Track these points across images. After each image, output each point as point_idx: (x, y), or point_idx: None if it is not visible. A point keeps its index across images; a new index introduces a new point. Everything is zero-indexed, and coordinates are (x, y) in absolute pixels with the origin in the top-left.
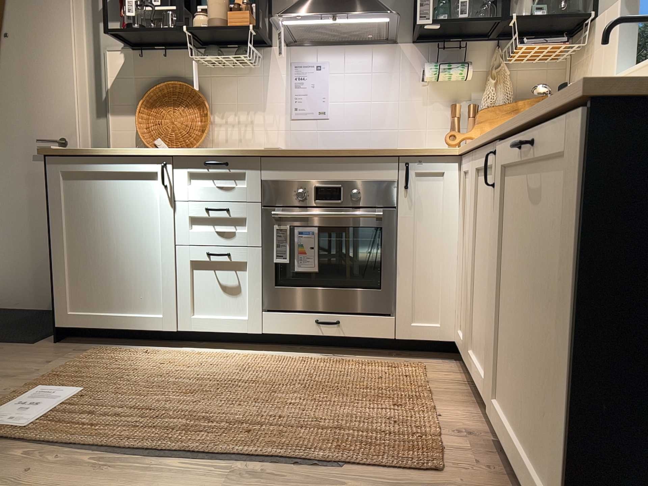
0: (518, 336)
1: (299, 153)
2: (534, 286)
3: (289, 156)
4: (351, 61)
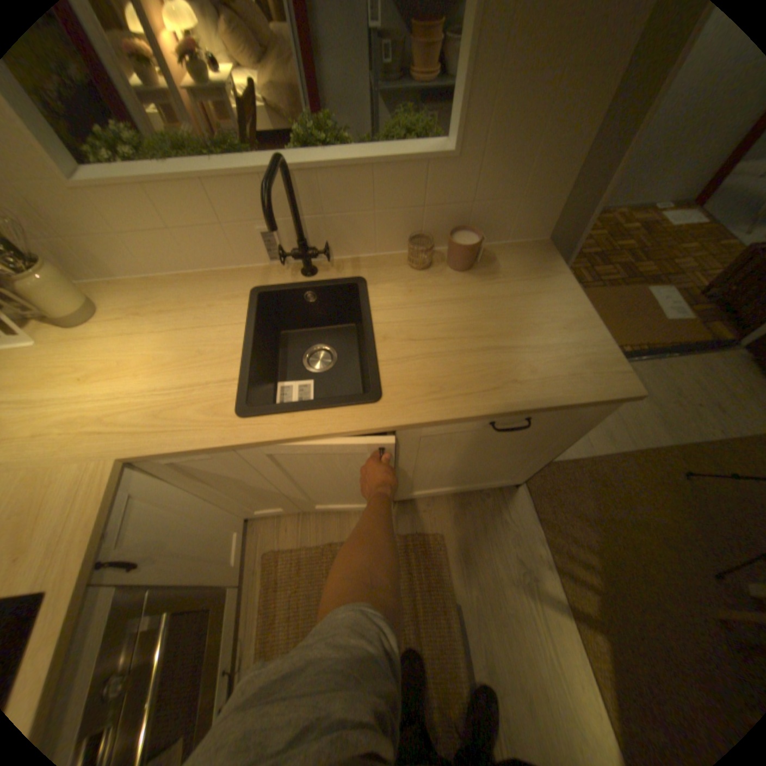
0: (441, 475)
1: None
2: (478, 458)
3: None
4: None
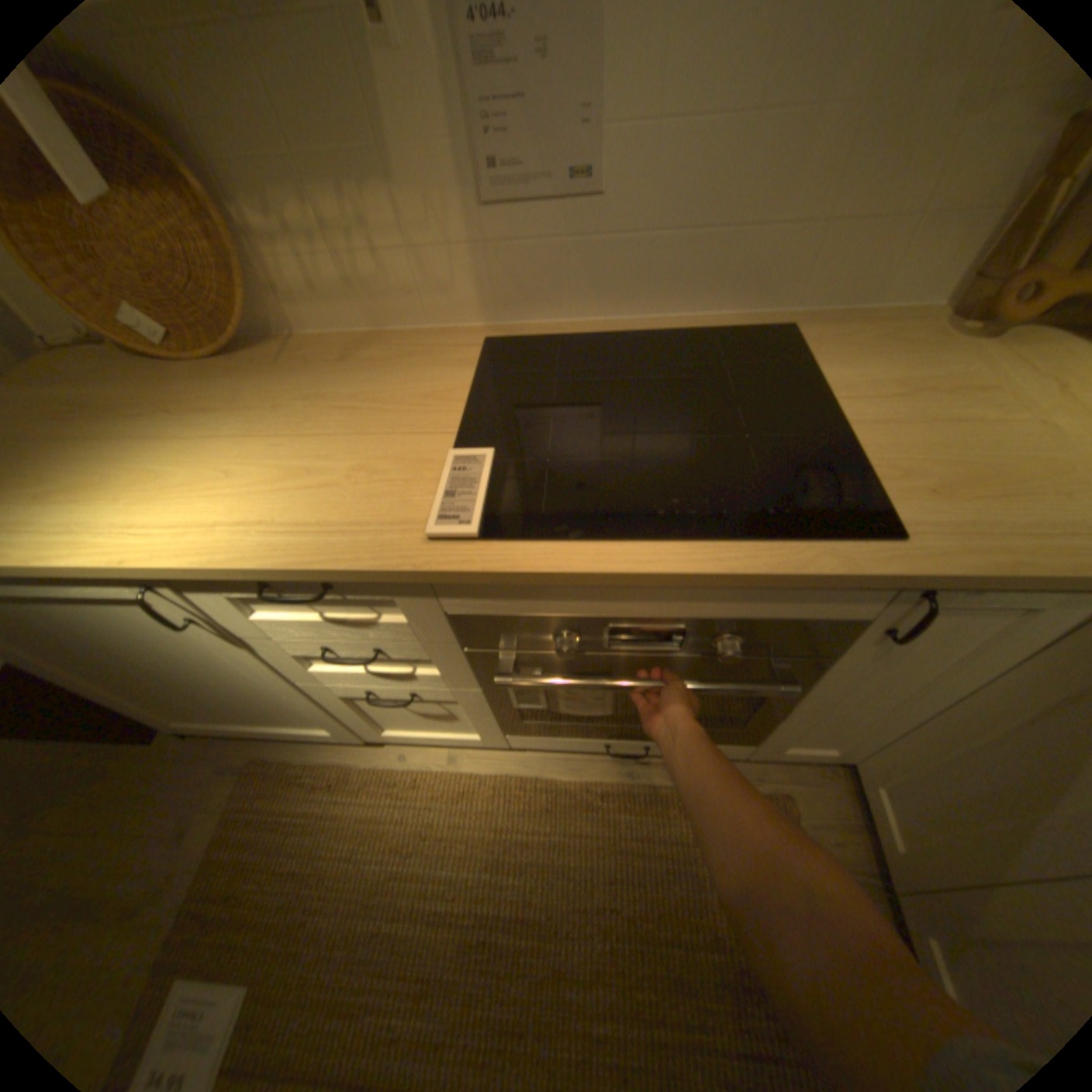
0: None
1: (553, 578)
2: None
3: (519, 579)
4: None
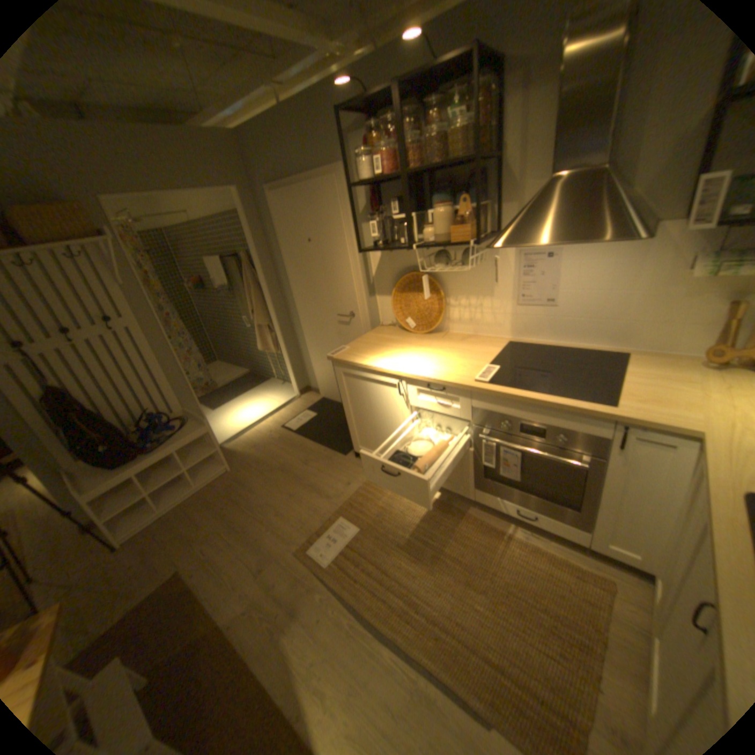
0: None
1: (504, 395)
2: None
3: (495, 395)
4: (592, 245)
